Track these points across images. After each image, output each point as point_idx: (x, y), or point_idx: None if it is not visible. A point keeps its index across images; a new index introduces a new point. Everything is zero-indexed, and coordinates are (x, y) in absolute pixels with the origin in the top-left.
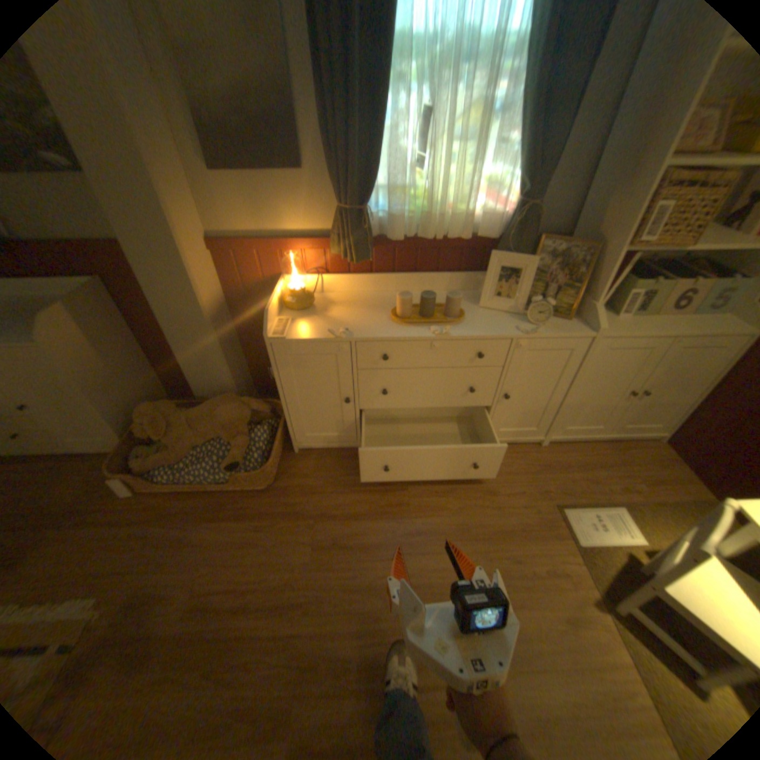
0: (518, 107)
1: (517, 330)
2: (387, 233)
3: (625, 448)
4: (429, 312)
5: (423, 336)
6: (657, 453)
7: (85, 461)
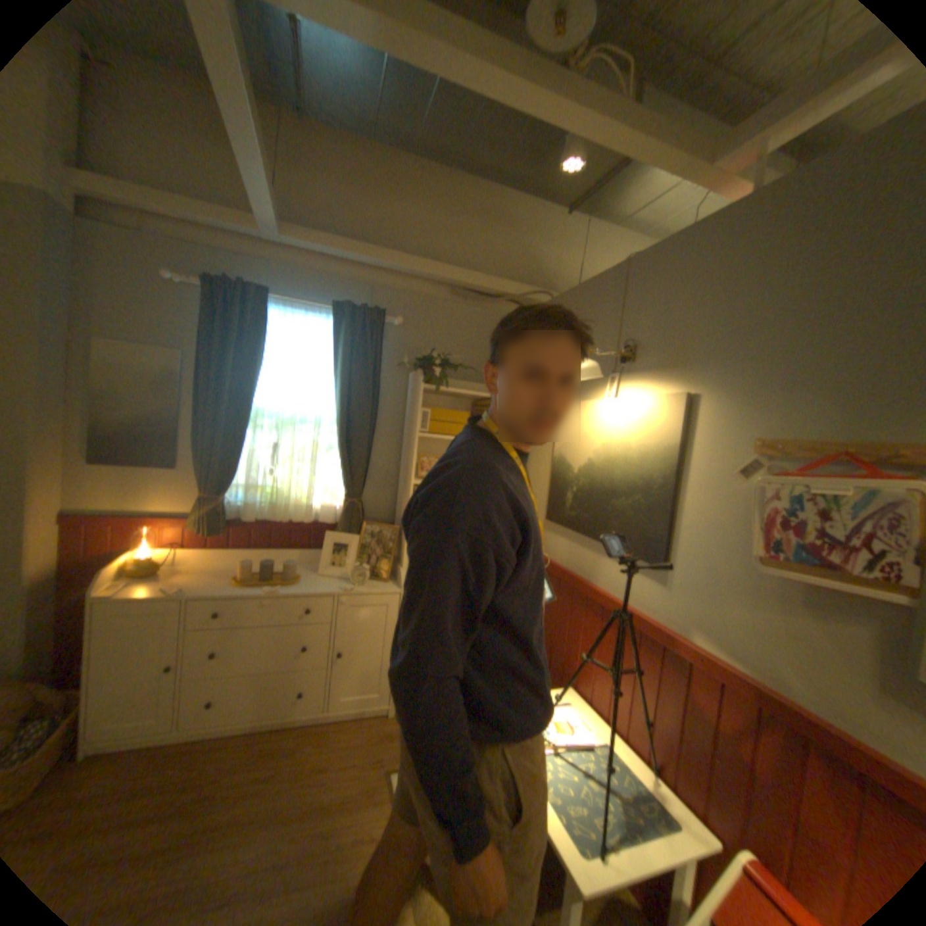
0: (336, 449)
1: (339, 589)
2: (243, 517)
3: None
4: (267, 578)
5: (255, 595)
6: None
7: None
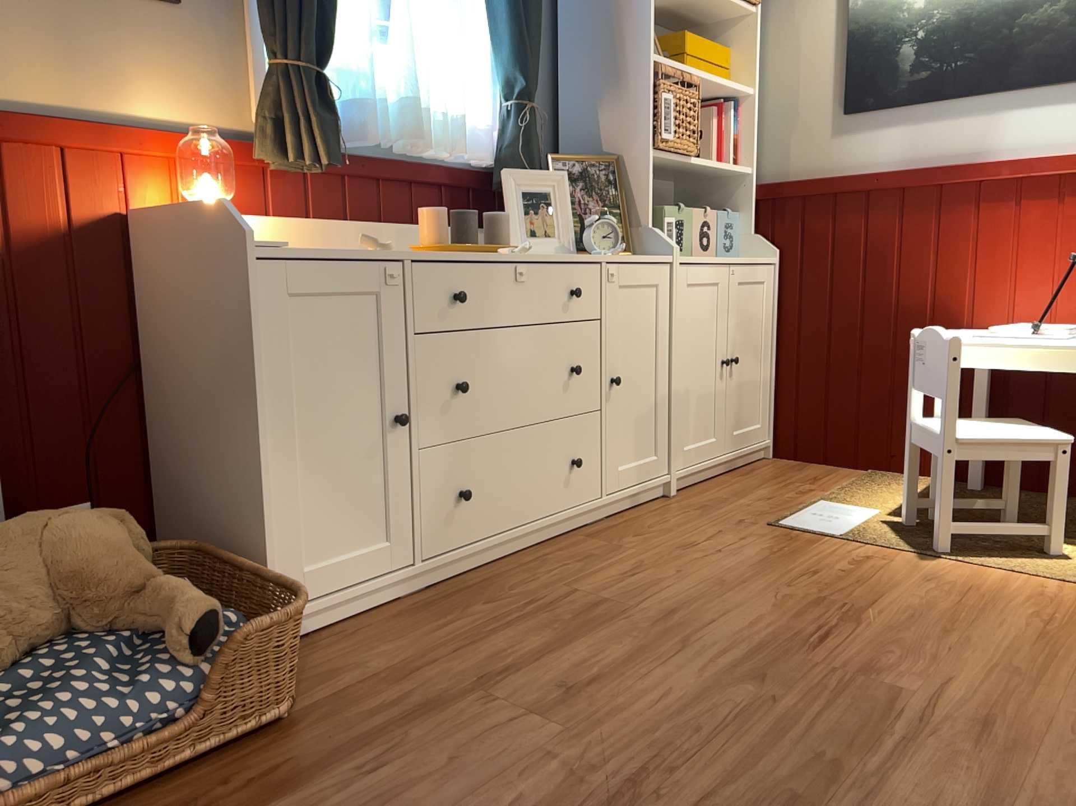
0: None
1: (596, 254)
2: (341, 138)
3: (747, 470)
4: (473, 240)
5: (499, 256)
6: (777, 464)
7: None
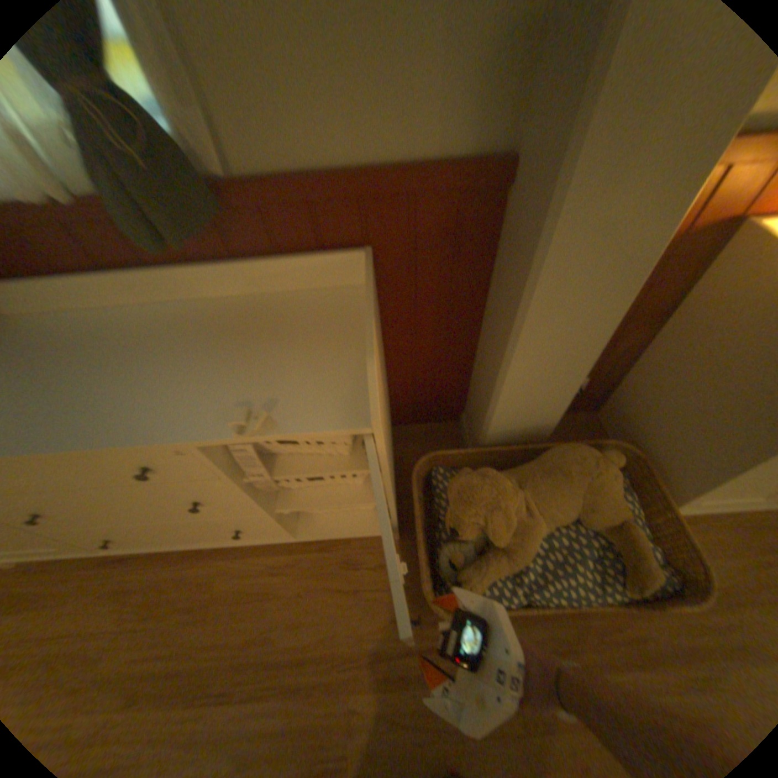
0: None
1: None
2: None
3: None
4: None
5: None
6: None
7: (327, 547)
